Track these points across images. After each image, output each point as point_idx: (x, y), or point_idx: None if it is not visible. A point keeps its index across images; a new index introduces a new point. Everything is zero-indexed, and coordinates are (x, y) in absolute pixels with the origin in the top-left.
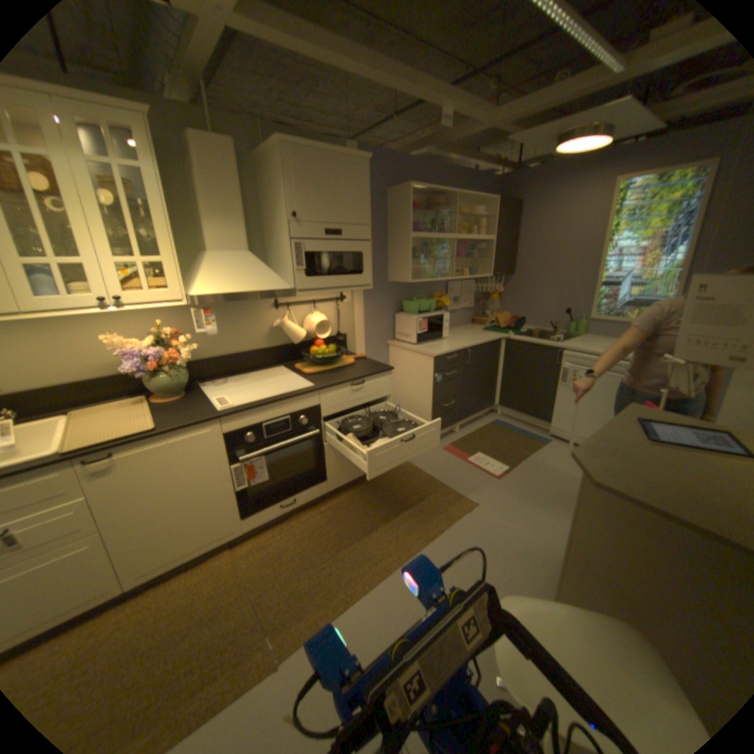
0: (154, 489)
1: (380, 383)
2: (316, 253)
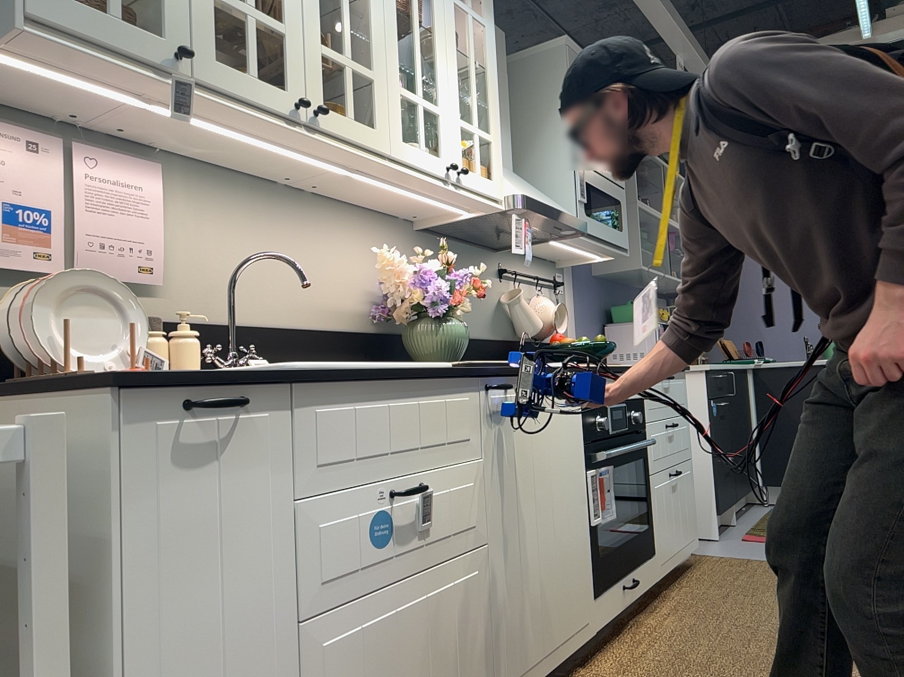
0: (533, 476)
1: (681, 386)
2: (591, 186)
